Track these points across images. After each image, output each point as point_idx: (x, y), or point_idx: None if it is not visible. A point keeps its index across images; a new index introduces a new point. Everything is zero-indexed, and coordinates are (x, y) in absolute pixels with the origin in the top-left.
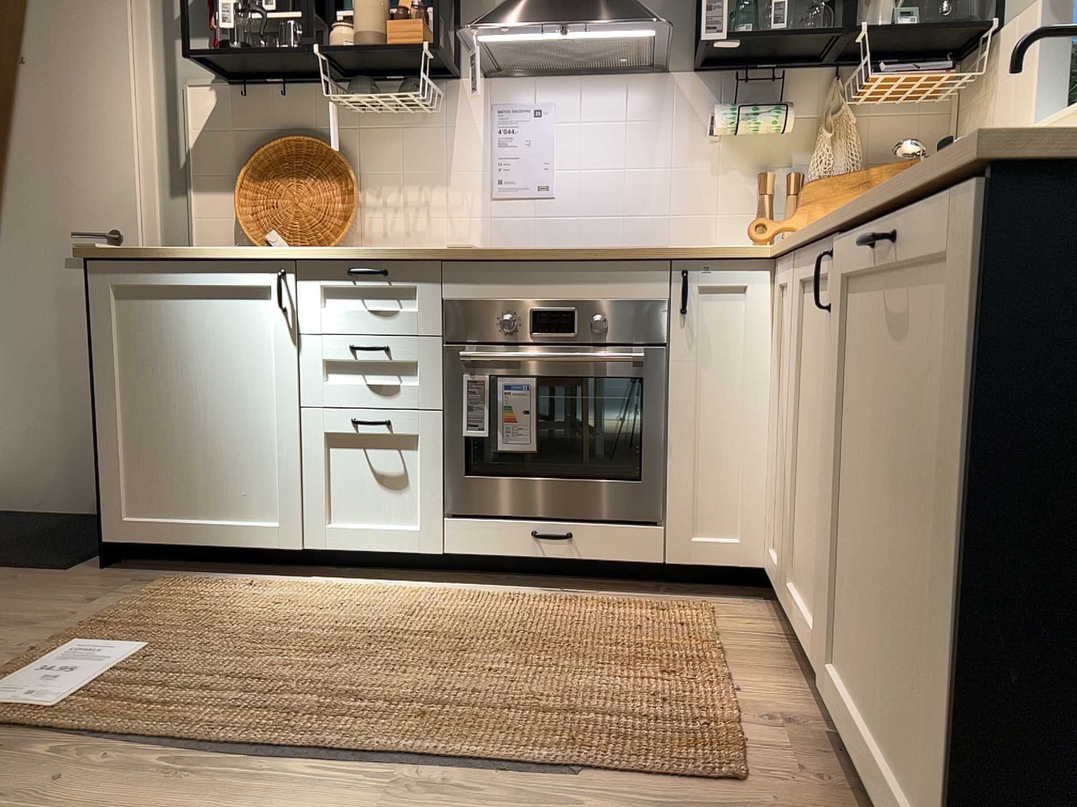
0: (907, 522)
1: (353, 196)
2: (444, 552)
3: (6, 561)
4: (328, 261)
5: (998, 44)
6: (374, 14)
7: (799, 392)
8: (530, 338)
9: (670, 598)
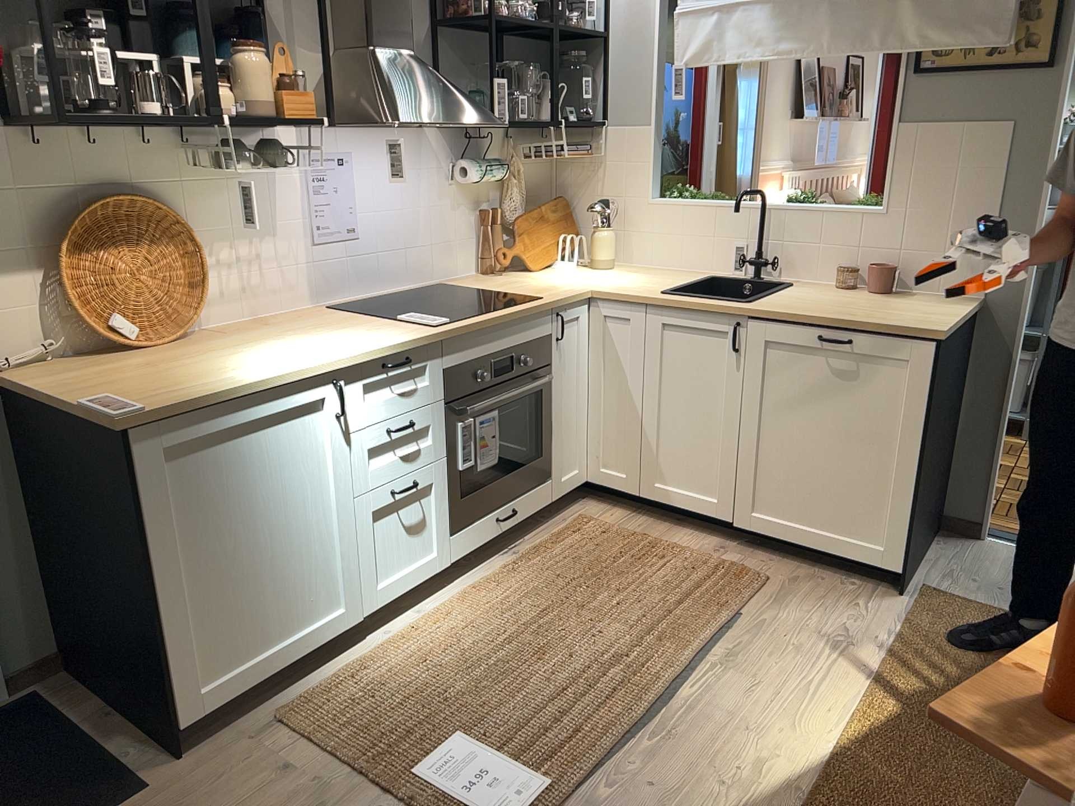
0: (842, 445)
1: (206, 262)
2: (452, 561)
3: None
4: (369, 361)
5: (610, 136)
6: (271, 82)
7: (659, 382)
8: (491, 383)
9: (555, 522)
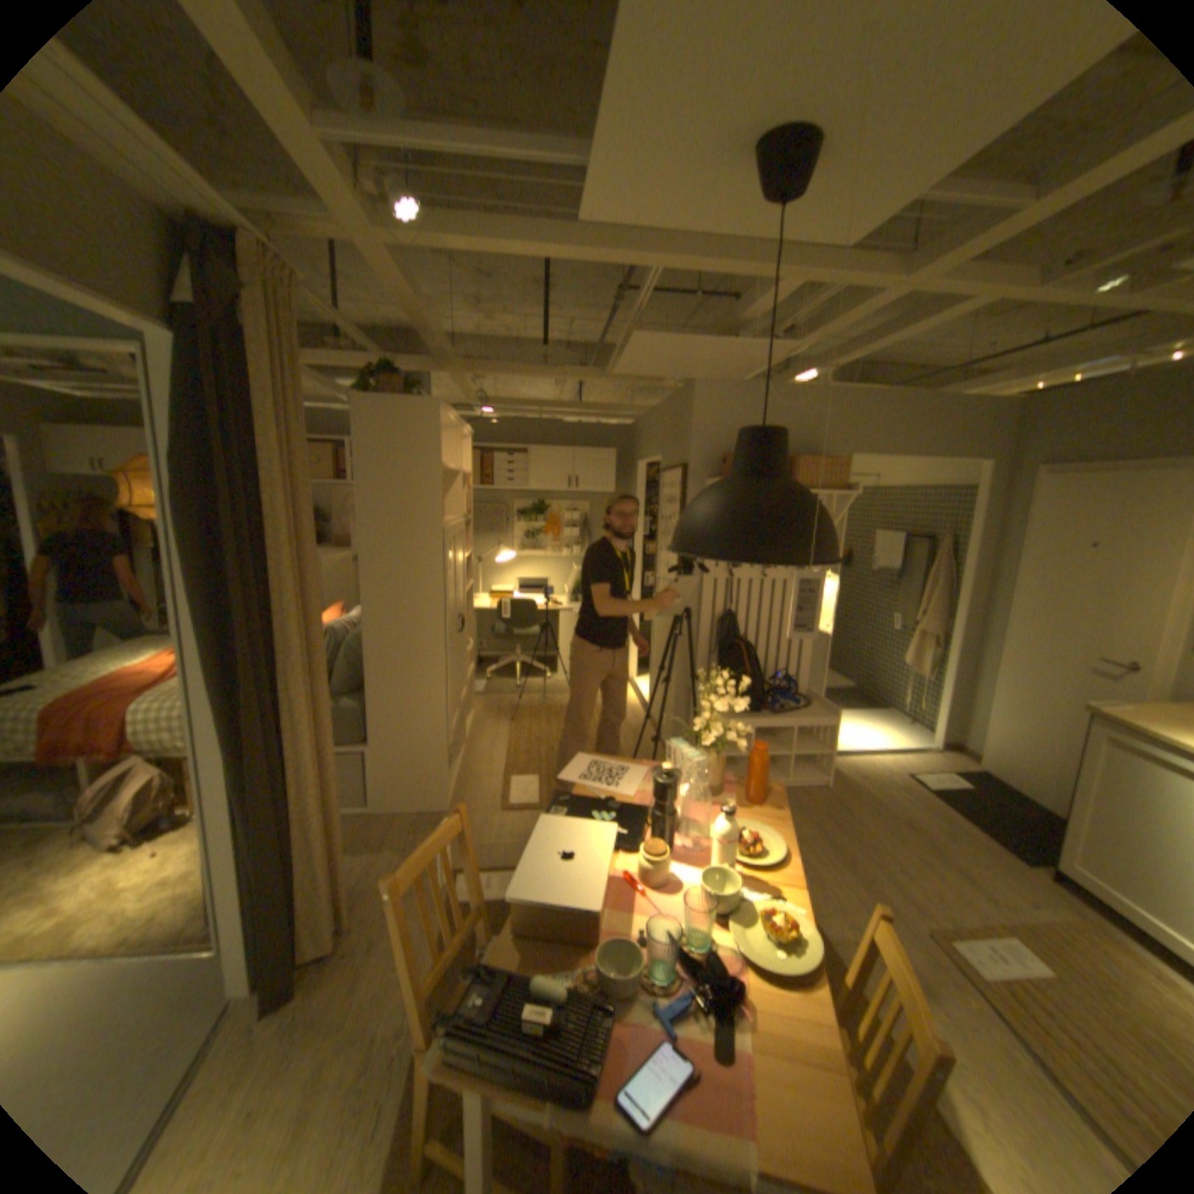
0: None
1: None
2: None
3: (1000, 839)
4: None
5: None
6: None
7: None
8: None
9: None
